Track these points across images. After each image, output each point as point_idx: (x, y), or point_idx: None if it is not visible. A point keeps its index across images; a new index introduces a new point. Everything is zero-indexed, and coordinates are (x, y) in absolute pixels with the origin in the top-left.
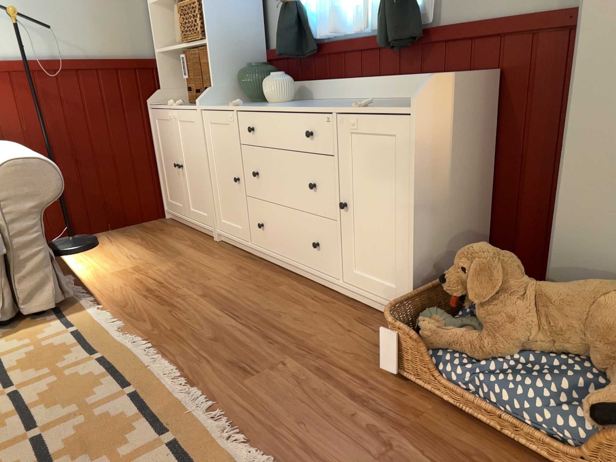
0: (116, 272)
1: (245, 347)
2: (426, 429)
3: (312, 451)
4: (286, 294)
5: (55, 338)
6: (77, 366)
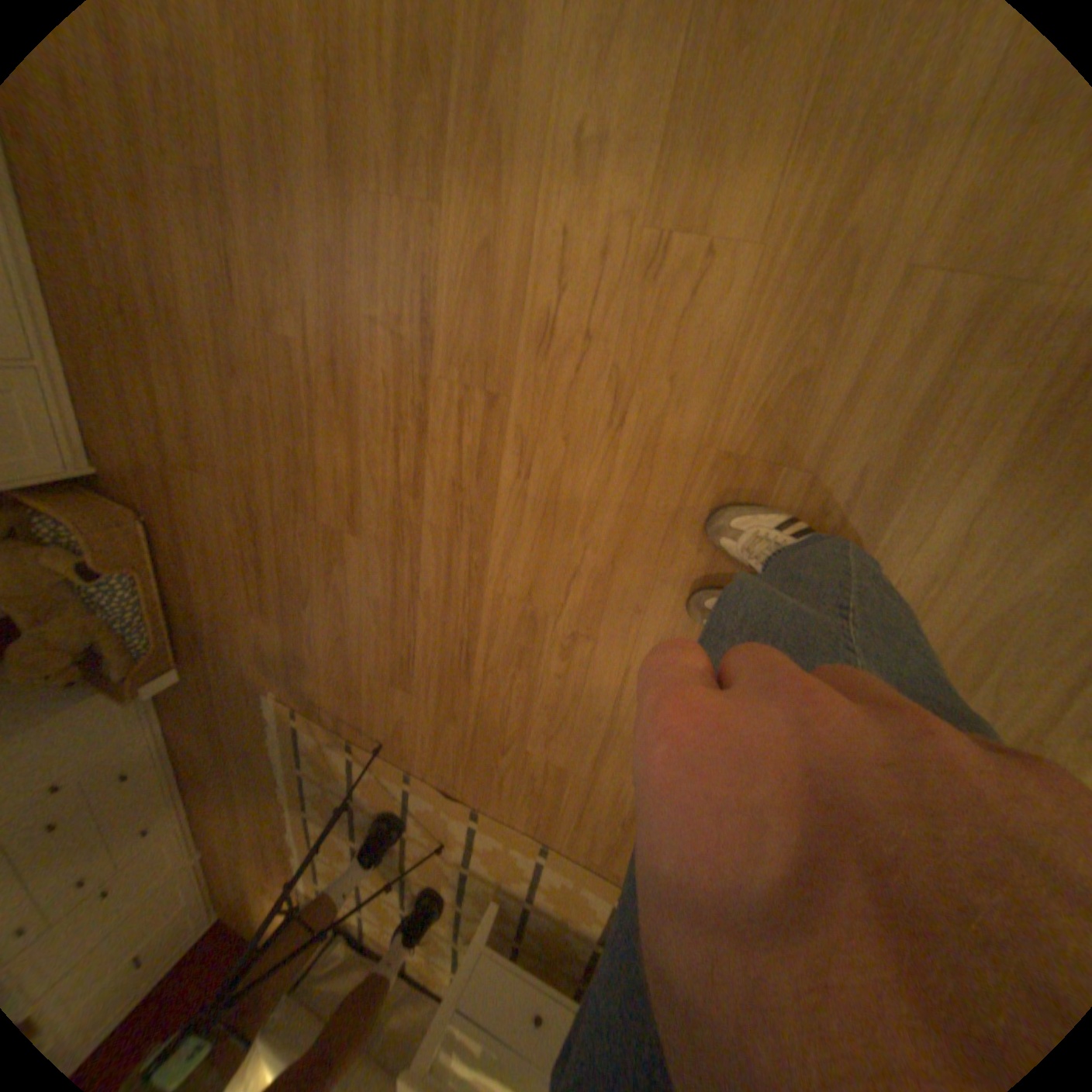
0: (268, 905)
1: (229, 767)
2: (182, 639)
3: (237, 693)
4: (182, 765)
5: (319, 891)
6: (314, 859)
